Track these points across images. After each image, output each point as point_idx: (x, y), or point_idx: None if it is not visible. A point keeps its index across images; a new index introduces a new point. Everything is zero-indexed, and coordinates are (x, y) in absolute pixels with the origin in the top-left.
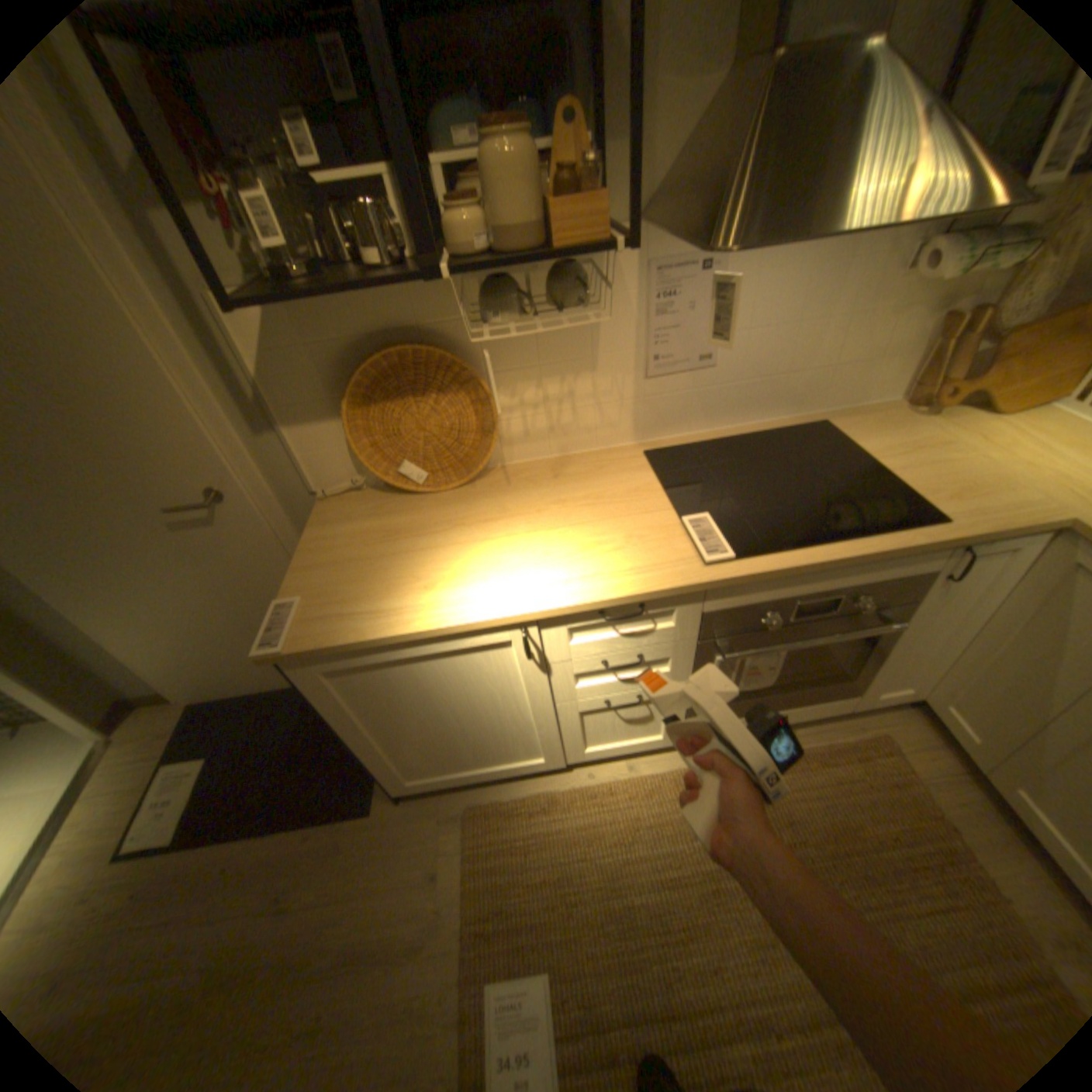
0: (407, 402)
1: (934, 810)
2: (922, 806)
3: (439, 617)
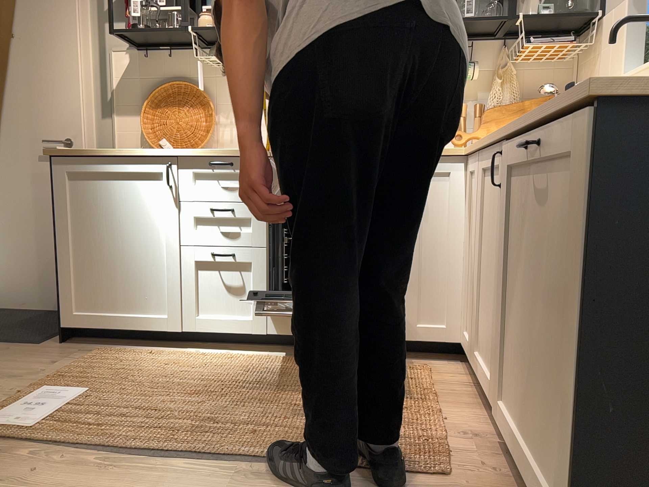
0: (173, 109)
1: (430, 387)
2: (423, 386)
3: (131, 149)
